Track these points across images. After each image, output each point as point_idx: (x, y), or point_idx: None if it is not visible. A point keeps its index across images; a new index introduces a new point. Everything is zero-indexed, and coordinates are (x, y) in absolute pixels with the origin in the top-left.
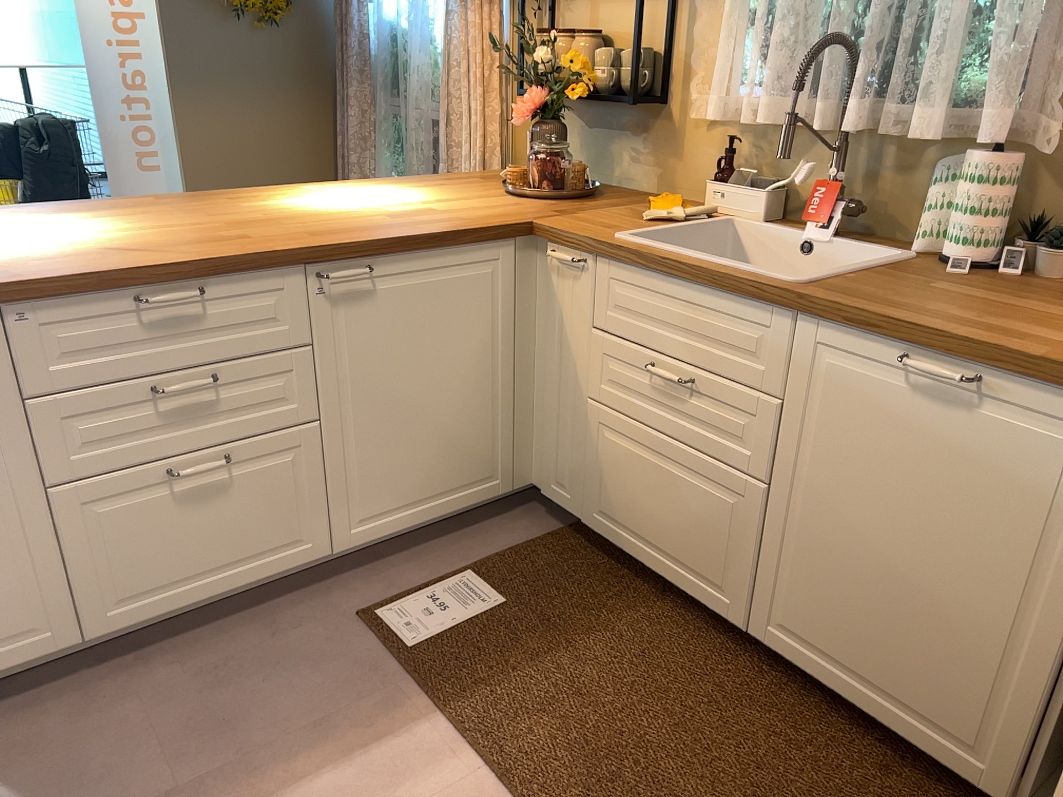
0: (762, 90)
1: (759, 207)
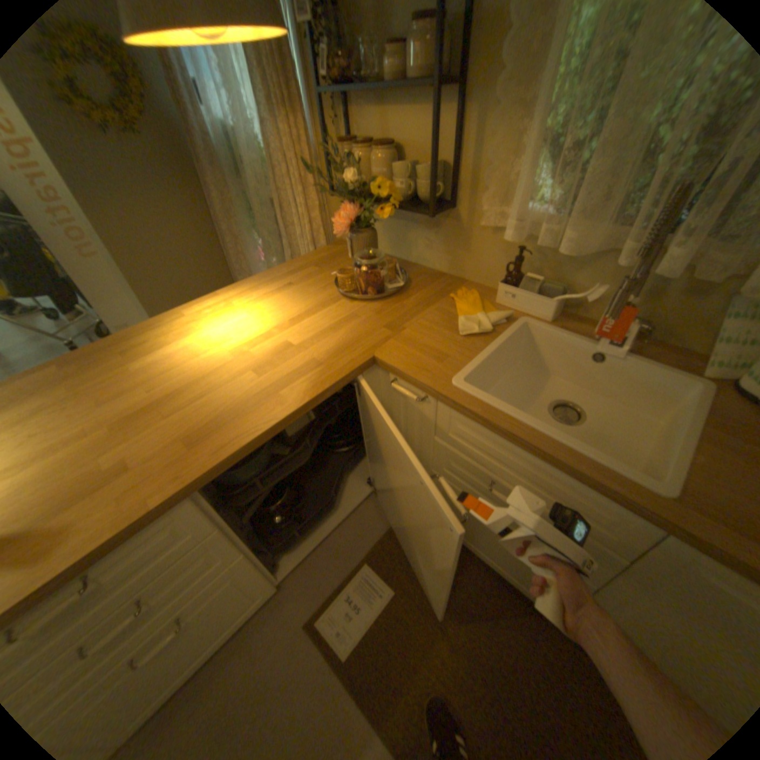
0: (562, 212)
1: (550, 310)
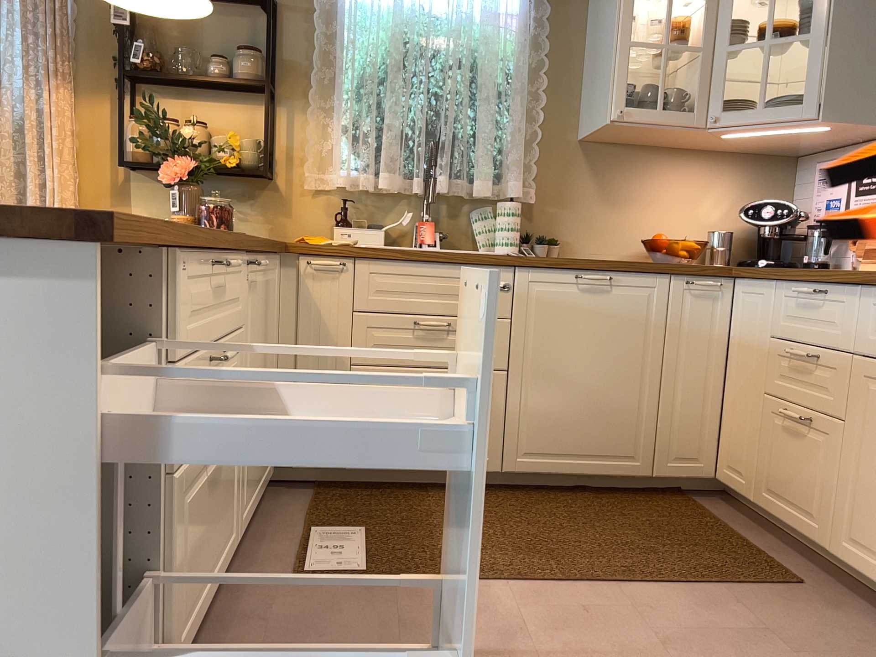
0: (370, 169)
1: (380, 238)
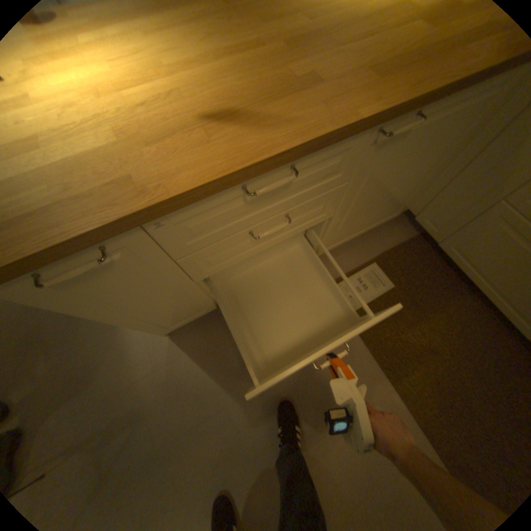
0: None
1: None
